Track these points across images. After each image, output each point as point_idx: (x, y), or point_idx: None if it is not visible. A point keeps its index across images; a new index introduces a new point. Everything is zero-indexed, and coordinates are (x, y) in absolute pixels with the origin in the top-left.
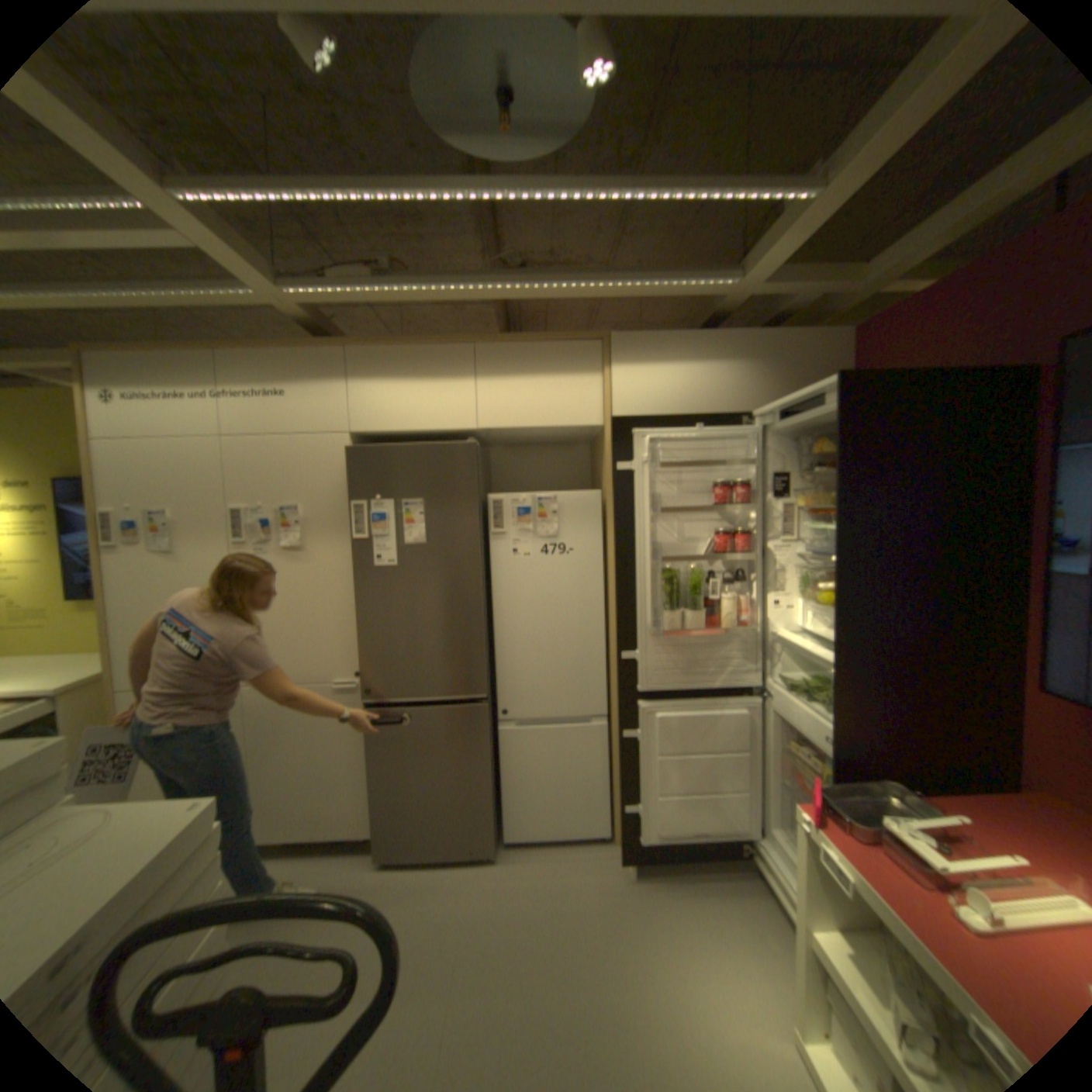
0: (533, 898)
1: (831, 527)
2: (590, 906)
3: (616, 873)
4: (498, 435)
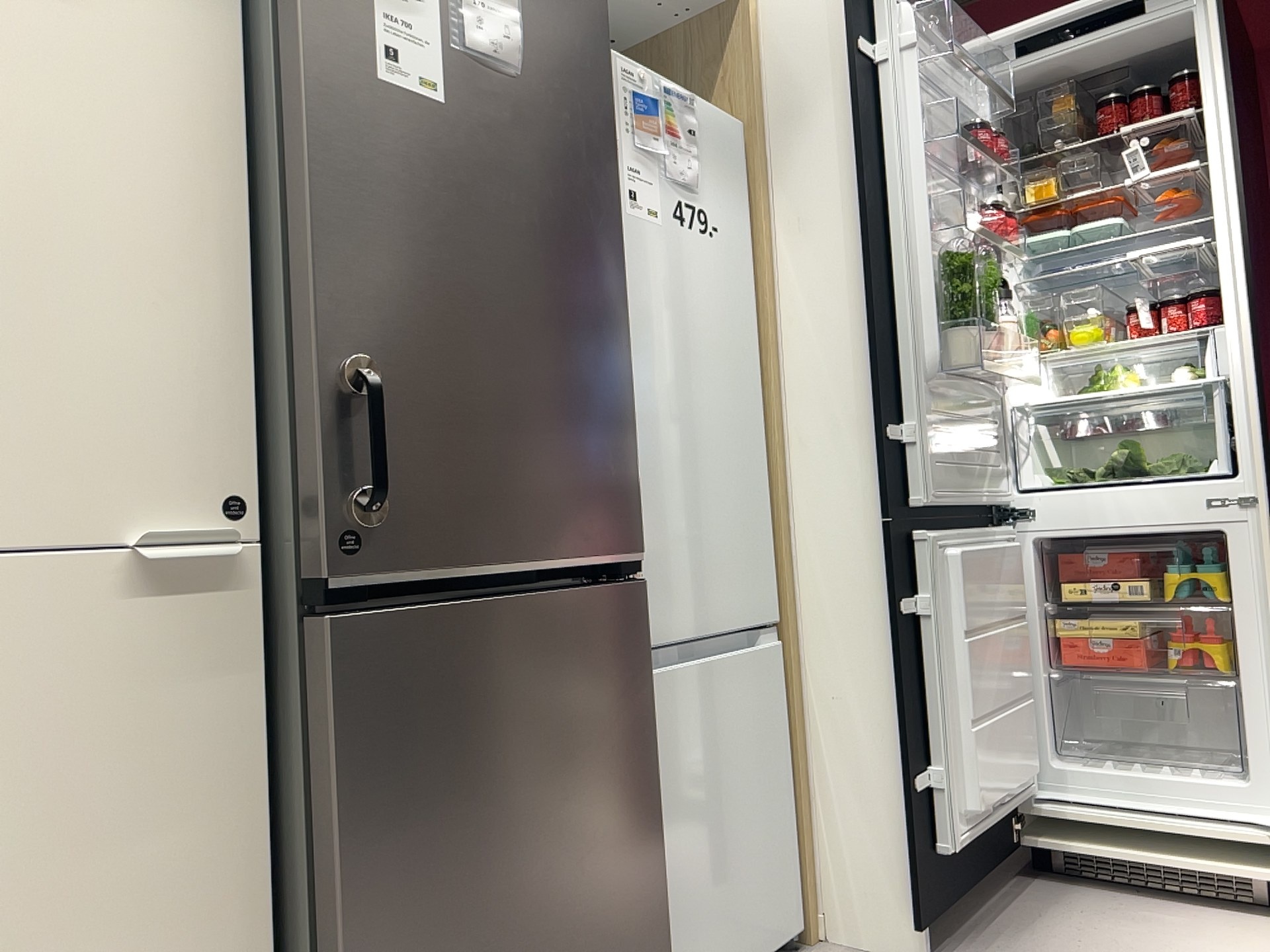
0: None
1: (1064, 236)
2: None
3: None
4: None
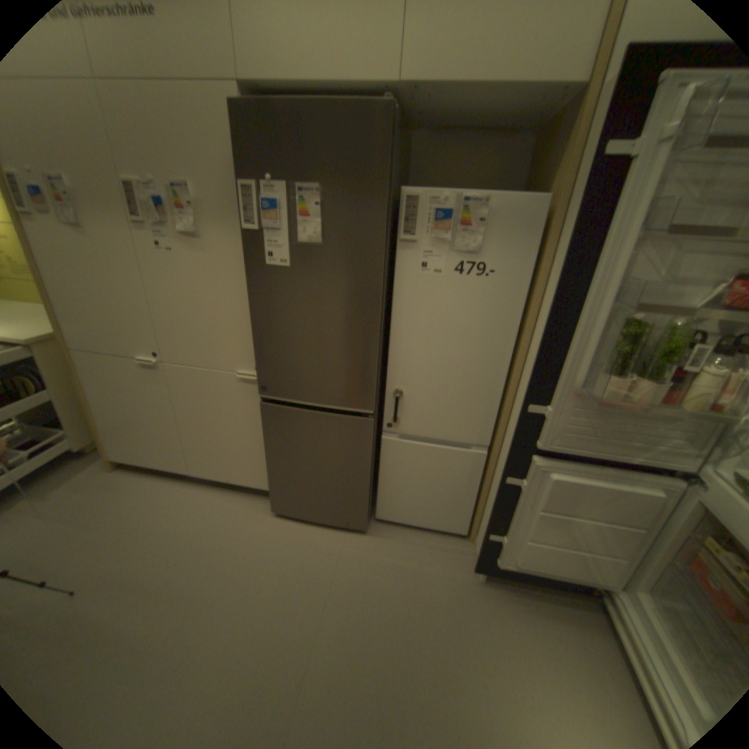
0: (393, 575)
1: None
2: (441, 596)
3: (467, 569)
4: (427, 100)
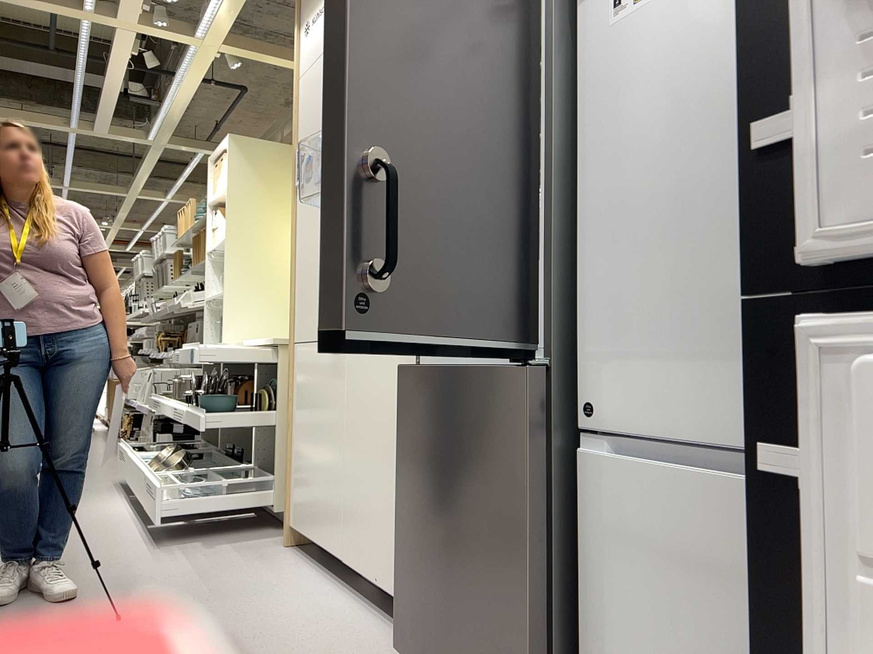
0: None
1: None
2: None
3: None
4: None
